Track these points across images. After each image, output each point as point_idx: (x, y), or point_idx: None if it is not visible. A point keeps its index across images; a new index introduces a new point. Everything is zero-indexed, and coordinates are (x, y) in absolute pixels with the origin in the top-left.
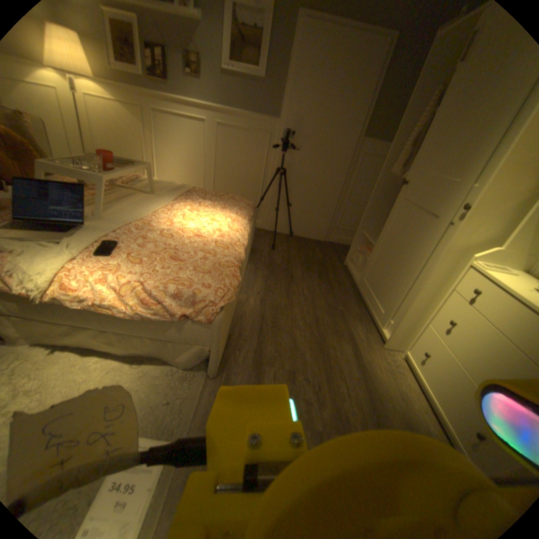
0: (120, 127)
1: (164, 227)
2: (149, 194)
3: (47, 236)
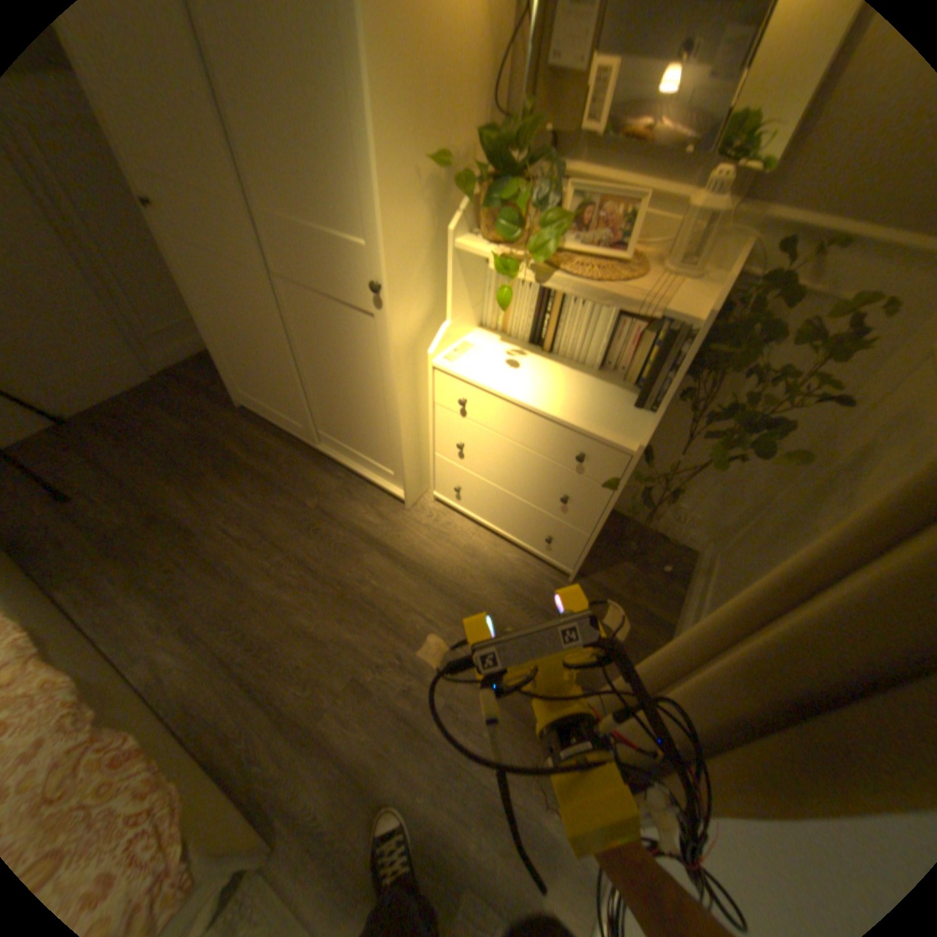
0: None
1: None
2: None
3: None
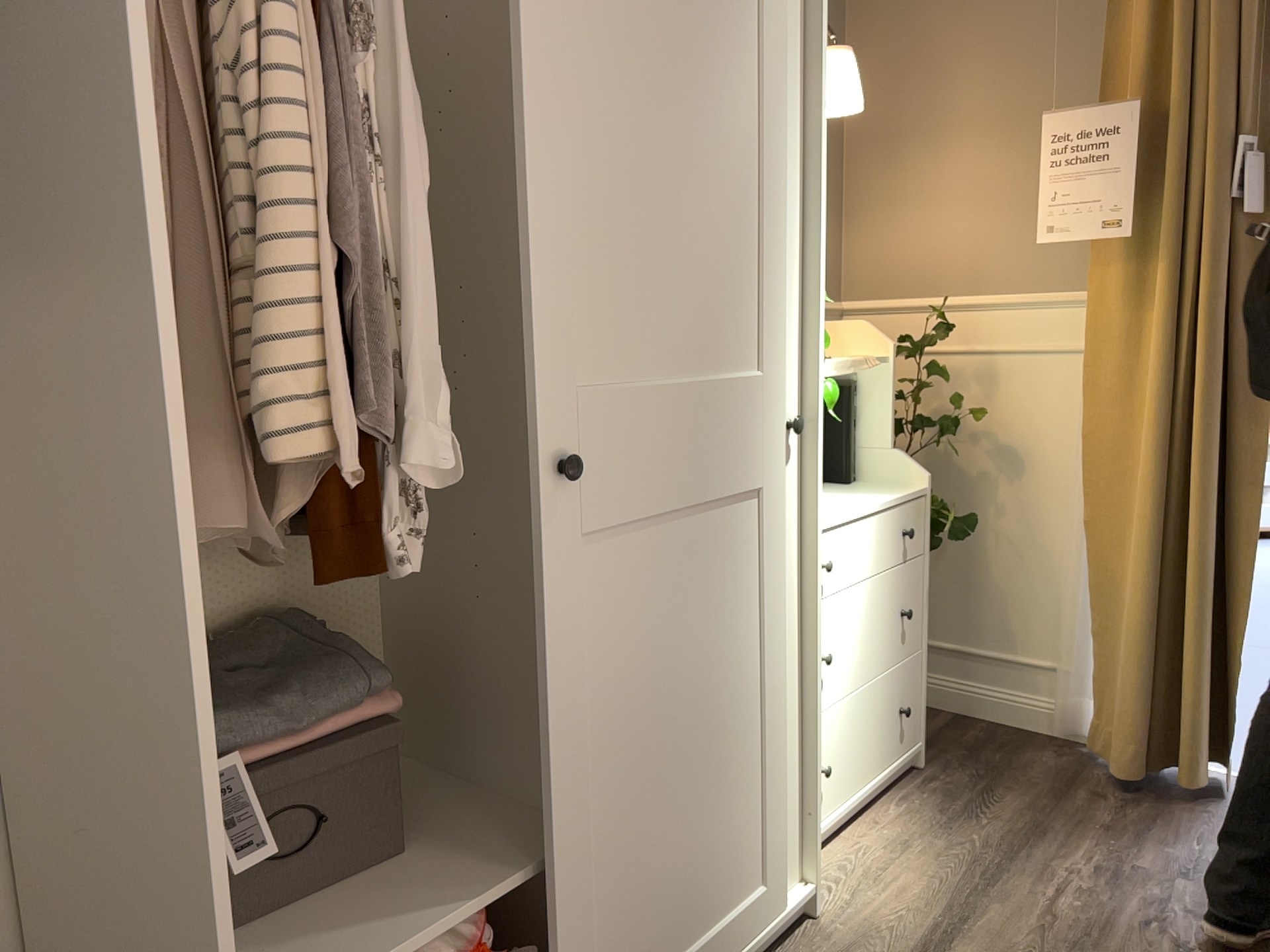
0: None
1: None
2: None
3: None
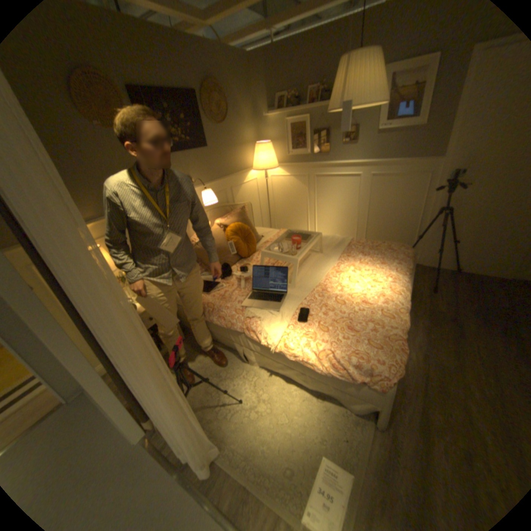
0: (292, 193)
1: (337, 294)
2: (319, 254)
3: (272, 307)
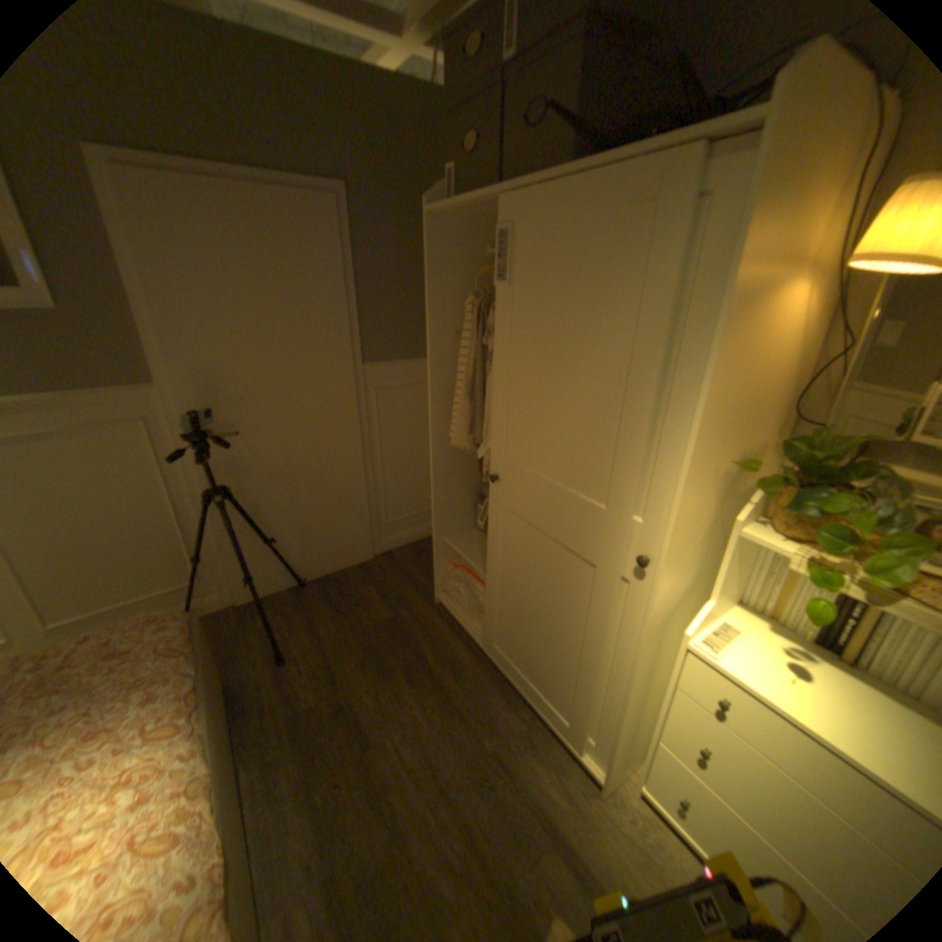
0: None
1: None
2: None
3: None
